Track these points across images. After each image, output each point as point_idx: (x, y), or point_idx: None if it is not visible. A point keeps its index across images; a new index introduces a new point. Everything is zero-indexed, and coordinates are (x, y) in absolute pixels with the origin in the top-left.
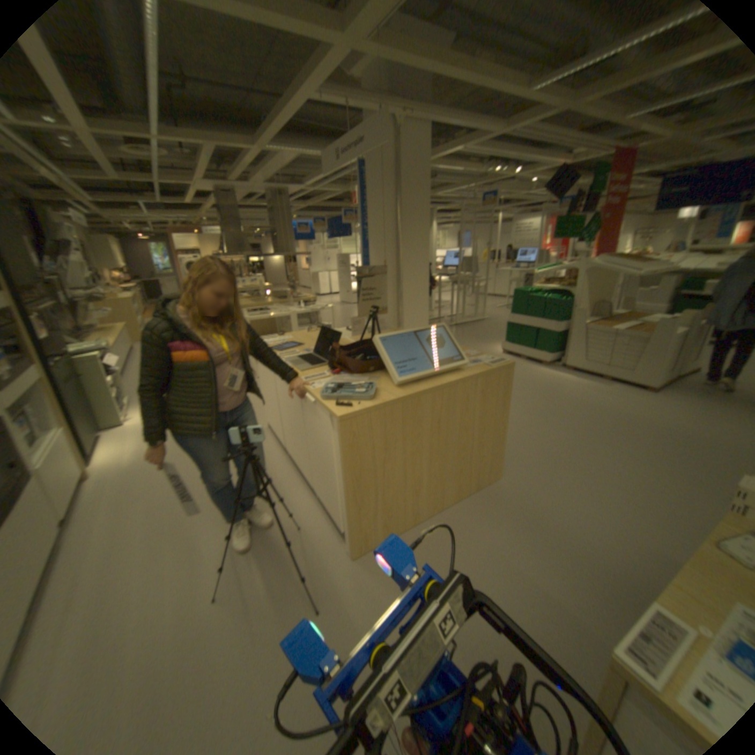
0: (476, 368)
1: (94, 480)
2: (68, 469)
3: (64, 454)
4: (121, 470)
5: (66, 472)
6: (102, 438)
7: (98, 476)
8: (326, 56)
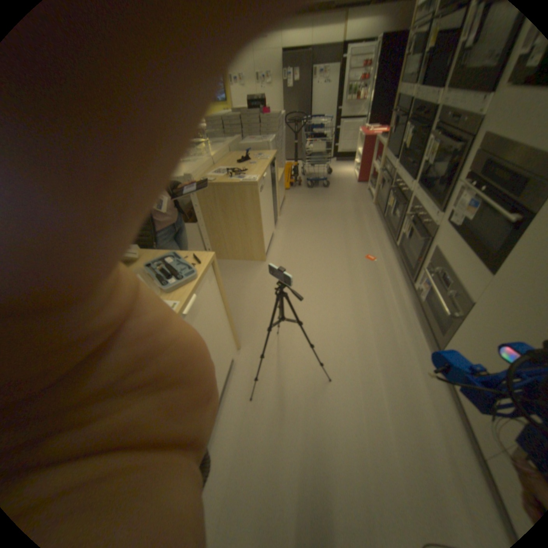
0: None
1: None
2: None
3: None
4: None
5: None
6: None
7: None
8: None
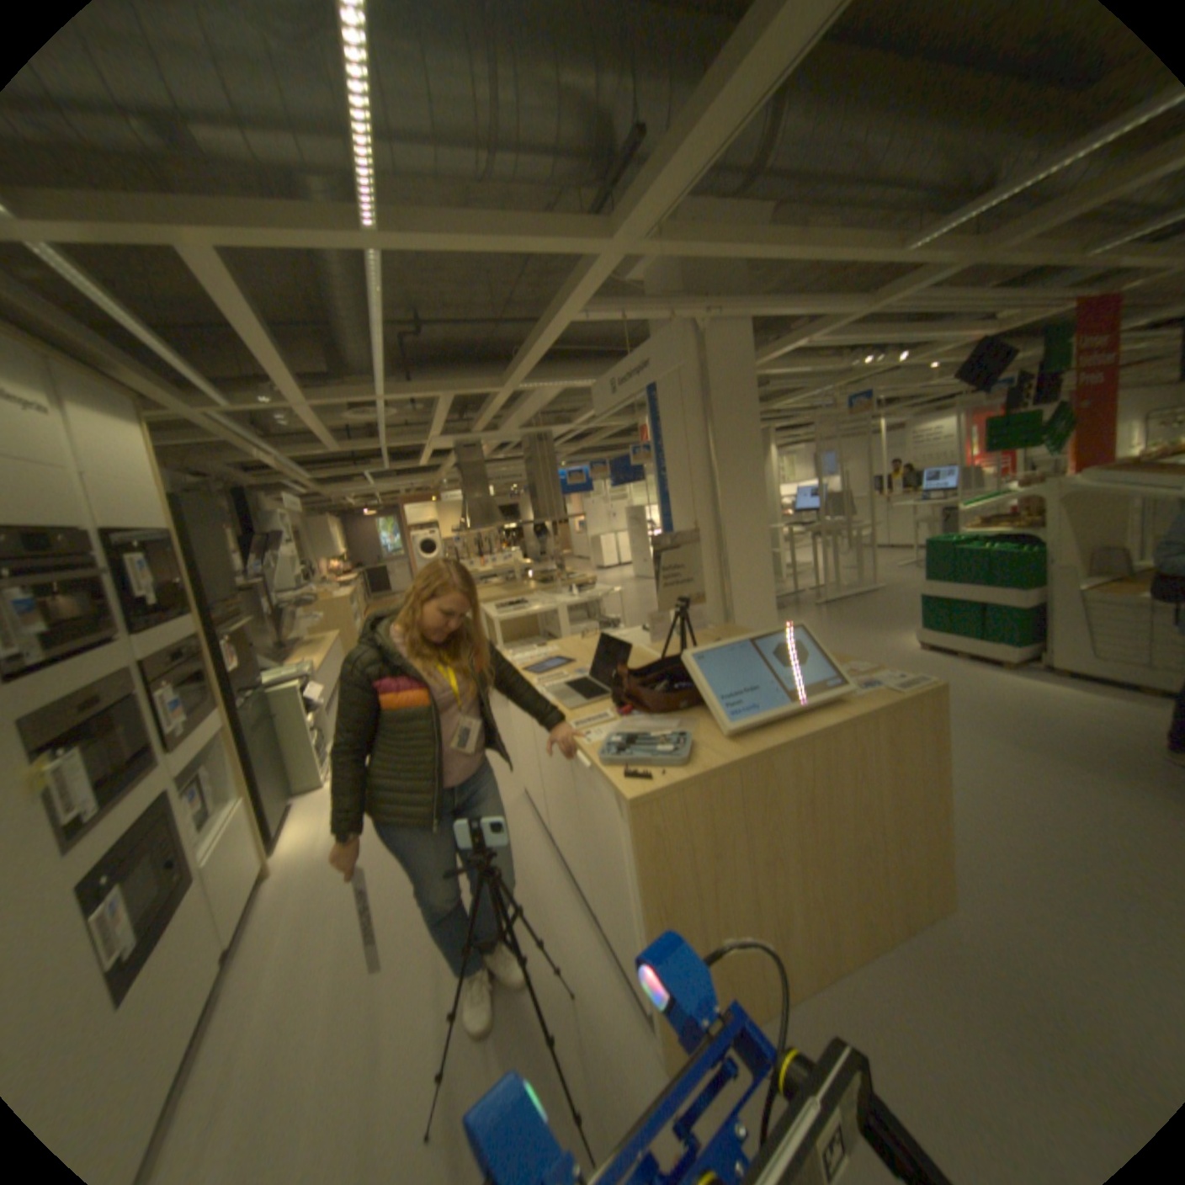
0: (872, 698)
1: (272, 882)
2: (238, 865)
3: (236, 840)
4: (310, 865)
5: (236, 870)
6: (291, 810)
7: (277, 875)
8: (590, 269)
